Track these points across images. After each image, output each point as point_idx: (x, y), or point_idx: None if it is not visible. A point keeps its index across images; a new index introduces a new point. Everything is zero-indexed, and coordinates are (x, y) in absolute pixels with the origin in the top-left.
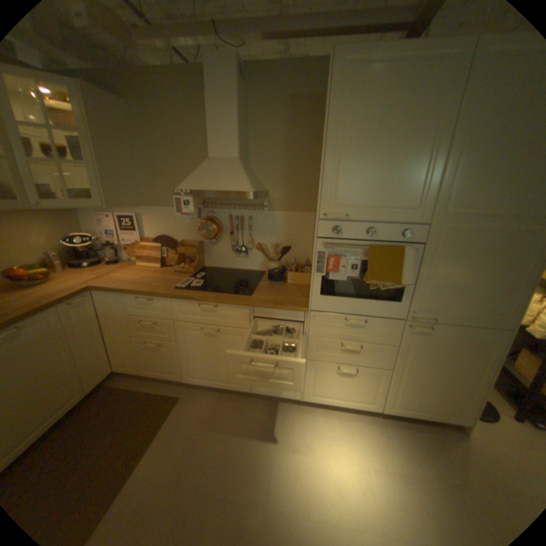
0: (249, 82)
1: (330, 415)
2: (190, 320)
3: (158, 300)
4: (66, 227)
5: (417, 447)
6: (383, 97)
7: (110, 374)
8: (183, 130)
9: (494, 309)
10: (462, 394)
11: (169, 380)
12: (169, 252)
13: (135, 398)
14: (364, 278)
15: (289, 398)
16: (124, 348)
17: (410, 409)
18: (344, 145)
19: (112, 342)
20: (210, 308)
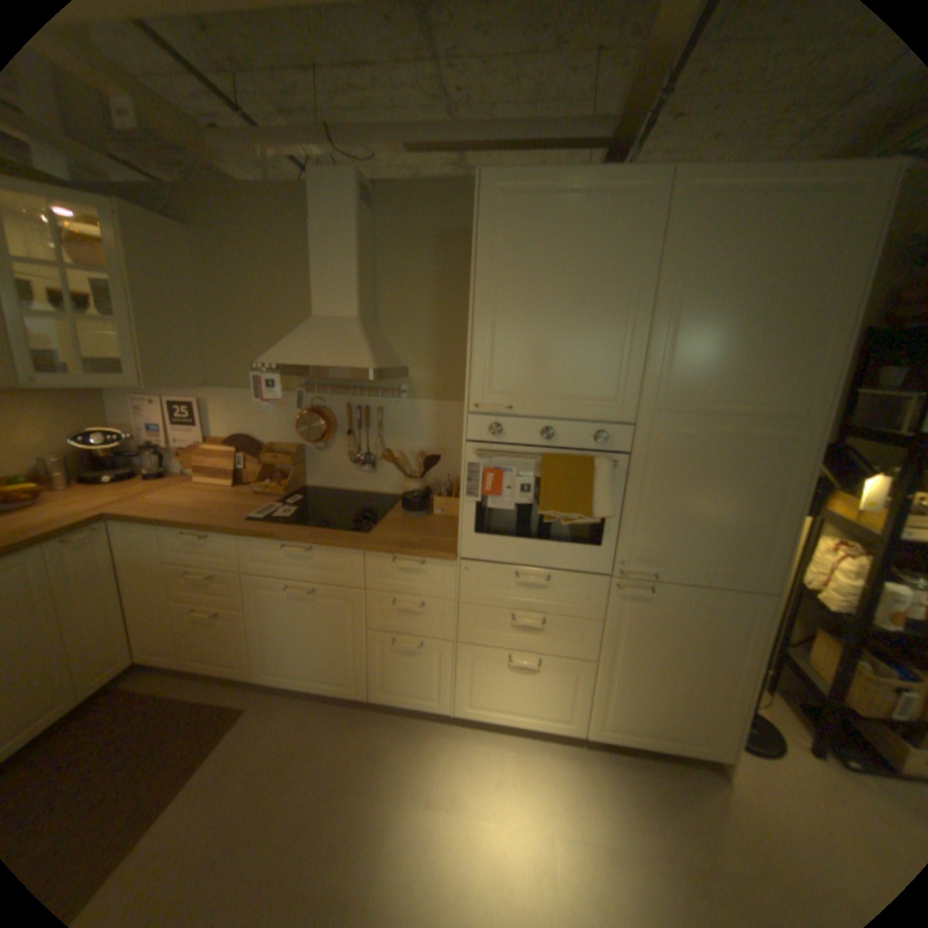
0: (379, 209)
1: (499, 744)
2: (268, 572)
3: (217, 538)
4: (83, 417)
5: (642, 800)
6: (552, 241)
7: (131, 669)
8: (280, 275)
9: (746, 560)
10: (712, 705)
11: (230, 679)
12: (249, 461)
13: (168, 710)
14: (537, 506)
15: (431, 713)
16: (157, 621)
17: (631, 733)
18: (501, 305)
19: (137, 610)
20: (301, 552)
